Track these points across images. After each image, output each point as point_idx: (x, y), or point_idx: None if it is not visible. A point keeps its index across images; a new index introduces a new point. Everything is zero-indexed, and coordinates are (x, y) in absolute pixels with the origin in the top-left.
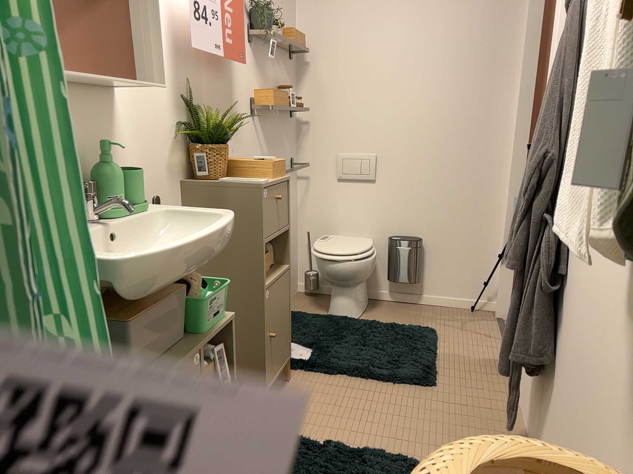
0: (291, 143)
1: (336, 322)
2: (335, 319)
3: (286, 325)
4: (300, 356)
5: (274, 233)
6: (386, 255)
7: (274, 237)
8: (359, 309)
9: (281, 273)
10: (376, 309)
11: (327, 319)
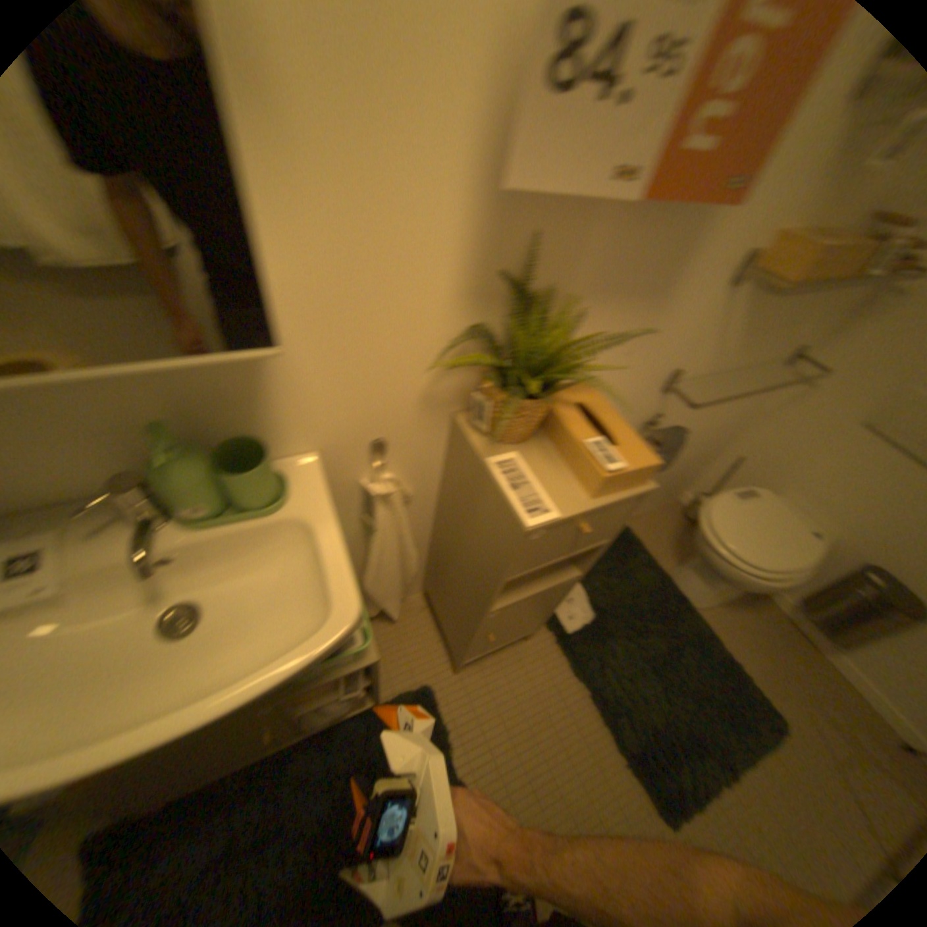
0: (827, 316)
1: (664, 596)
2: (669, 589)
3: (535, 618)
4: (565, 619)
5: (546, 562)
6: (835, 576)
7: (544, 564)
8: (716, 601)
9: (549, 586)
10: (747, 610)
11: (659, 580)
